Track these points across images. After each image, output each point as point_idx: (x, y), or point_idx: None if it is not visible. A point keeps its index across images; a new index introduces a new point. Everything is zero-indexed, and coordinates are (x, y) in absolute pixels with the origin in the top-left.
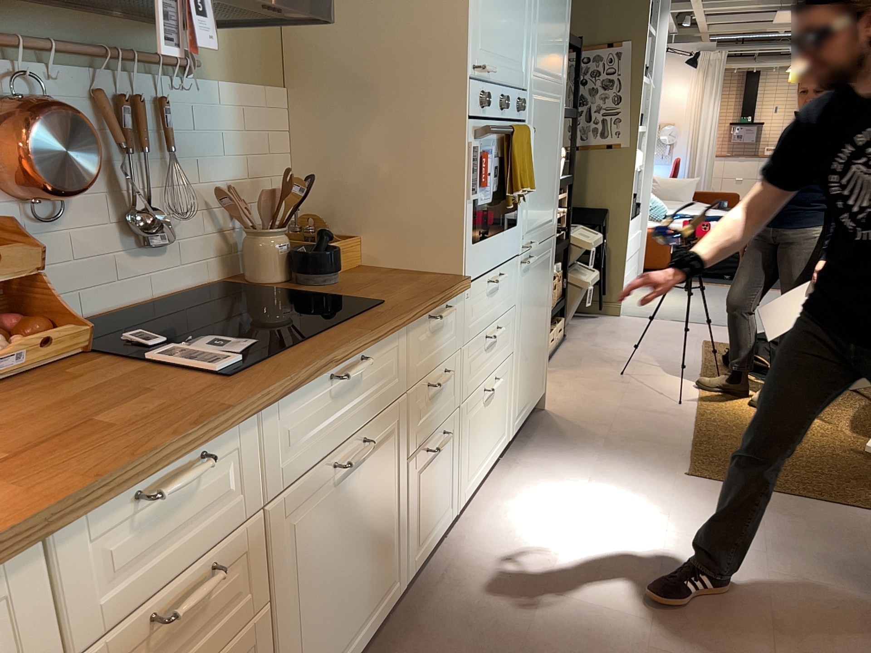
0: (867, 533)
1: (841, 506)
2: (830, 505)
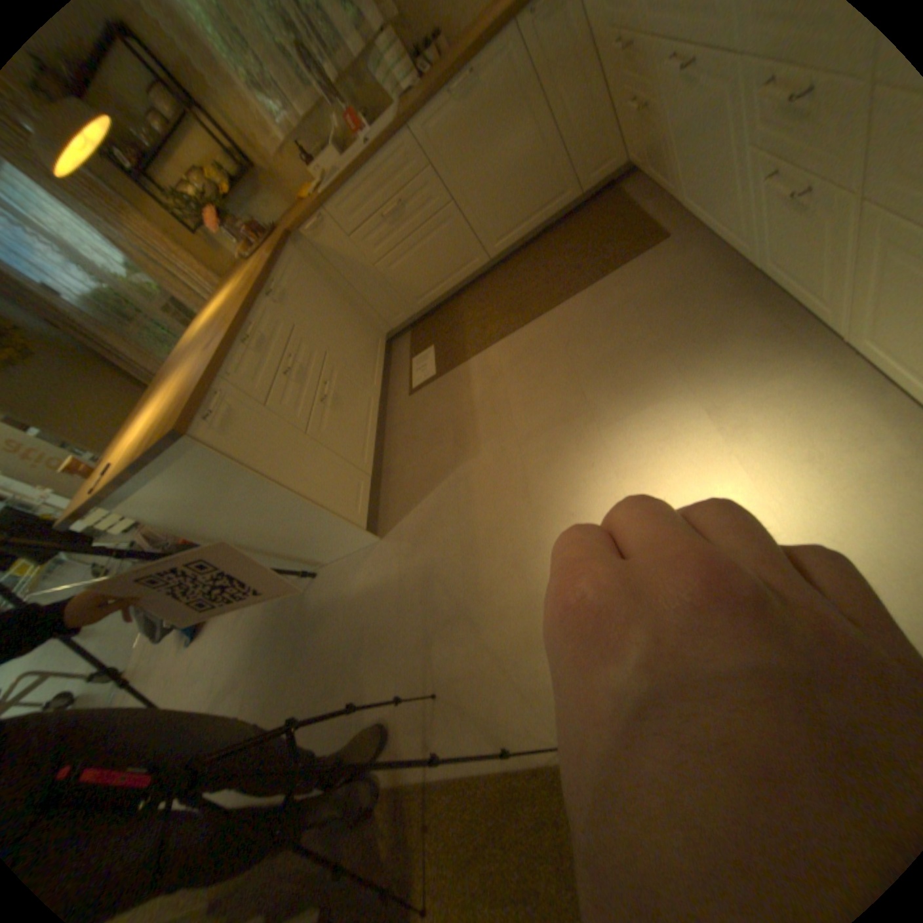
0: (467, 707)
1: (489, 774)
2: (501, 771)
